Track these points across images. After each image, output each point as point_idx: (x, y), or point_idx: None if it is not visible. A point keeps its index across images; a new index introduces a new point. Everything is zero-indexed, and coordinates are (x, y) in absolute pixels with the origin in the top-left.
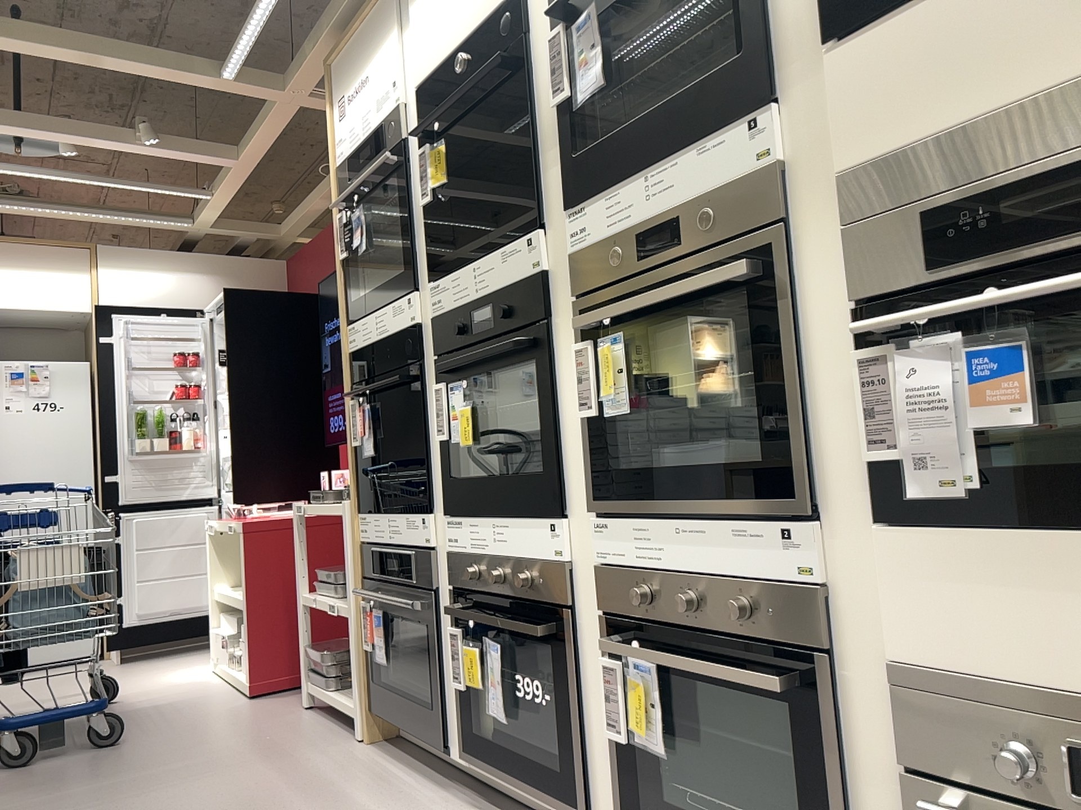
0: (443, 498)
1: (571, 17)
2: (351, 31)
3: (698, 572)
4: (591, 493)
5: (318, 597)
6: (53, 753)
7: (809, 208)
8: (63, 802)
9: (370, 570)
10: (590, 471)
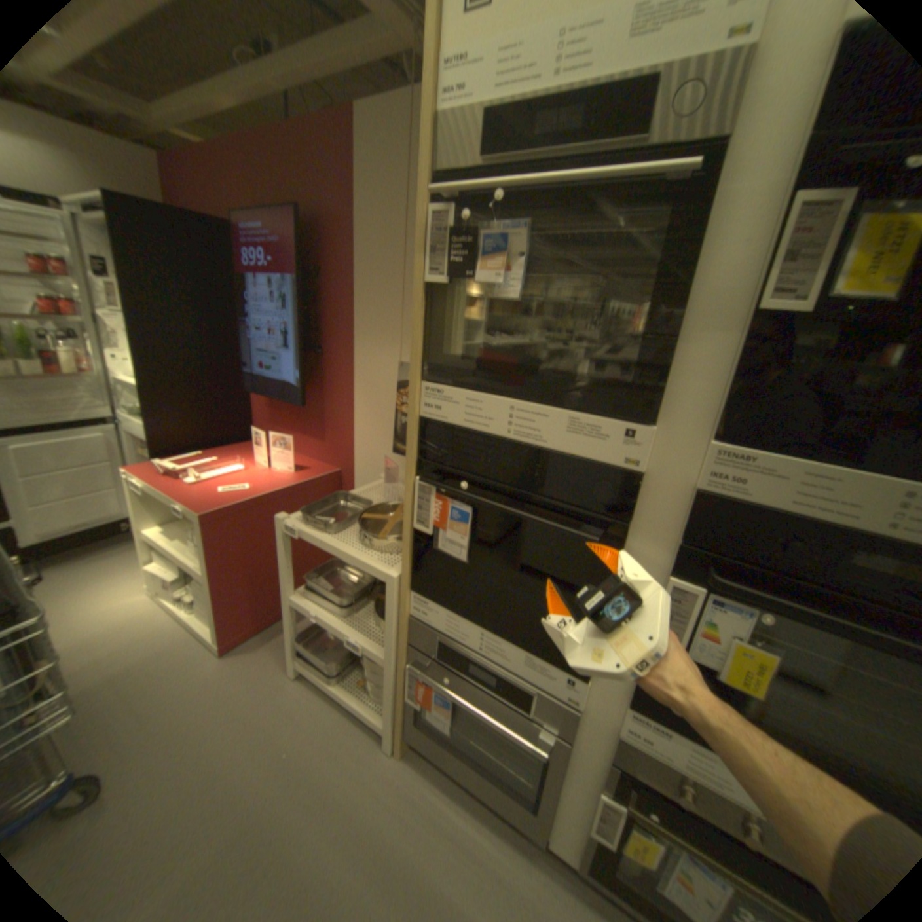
0: (641, 693)
1: None
2: None
3: None
4: None
5: (316, 610)
6: None
7: None
8: None
9: (429, 649)
10: None
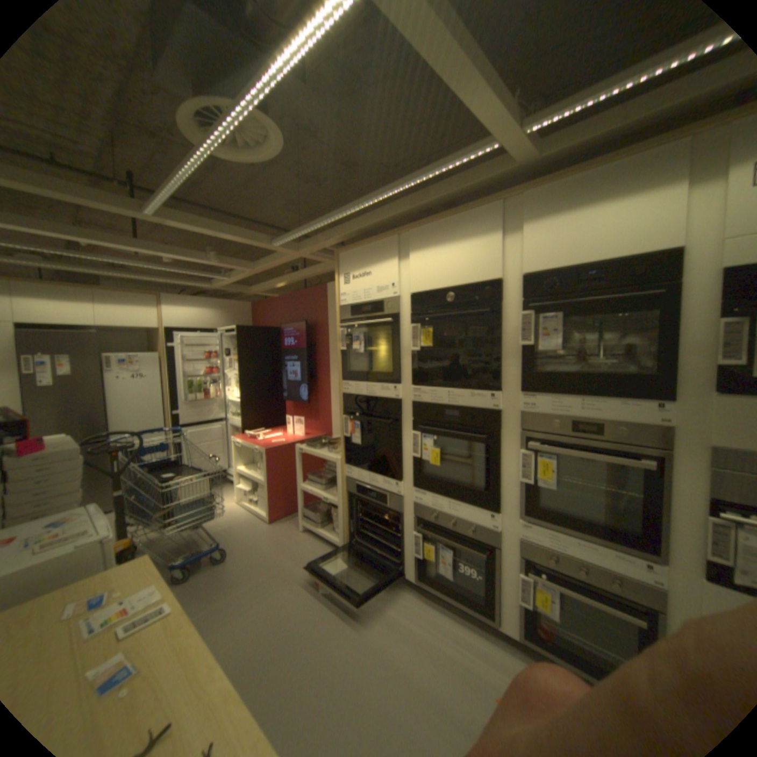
0: (414, 481)
1: (538, 308)
2: (360, 245)
3: (590, 563)
4: (521, 512)
5: (311, 490)
6: (193, 571)
7: (689, 450)
8: (225, 611)
9: (353, 491)
10: (521, 502)
